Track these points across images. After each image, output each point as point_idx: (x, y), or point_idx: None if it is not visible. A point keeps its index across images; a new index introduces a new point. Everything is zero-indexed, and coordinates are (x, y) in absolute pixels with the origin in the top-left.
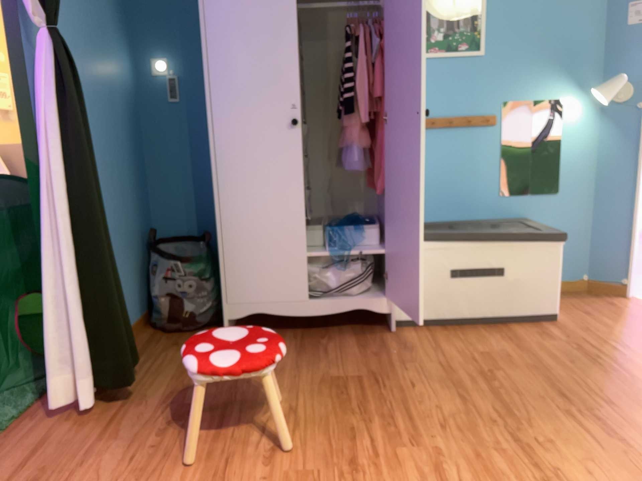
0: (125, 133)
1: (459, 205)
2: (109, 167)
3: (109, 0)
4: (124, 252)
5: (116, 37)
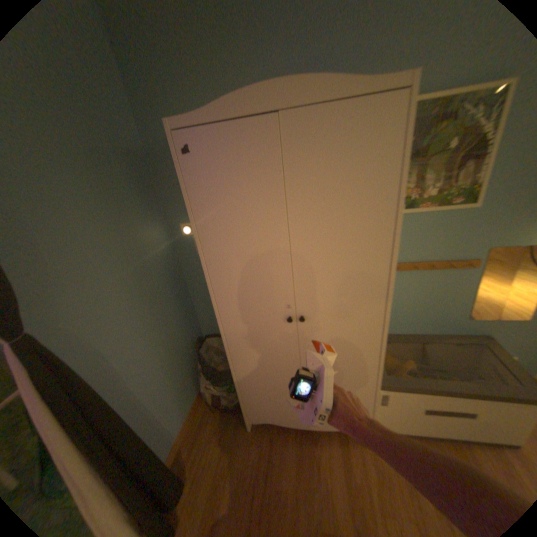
0: (164, 294)
1: (431, 324)
2: (152, 335)
3: (127, 197)
4: (175, 377)
5: (142, 223)
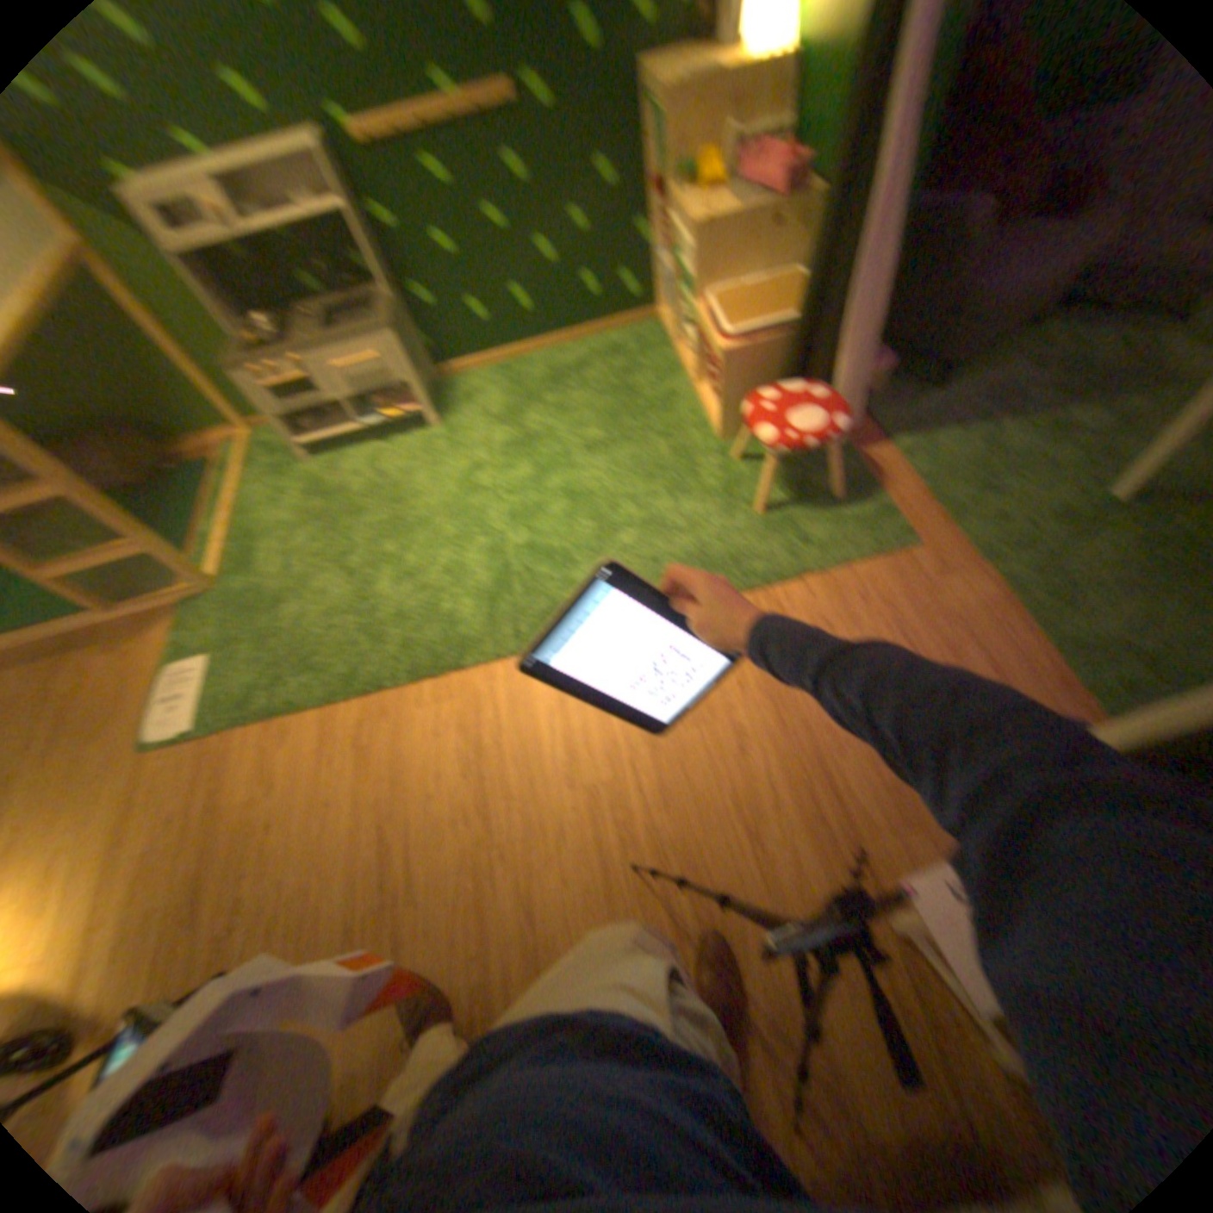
0: None
1: None
2: None
3: None
4: None
5: None
